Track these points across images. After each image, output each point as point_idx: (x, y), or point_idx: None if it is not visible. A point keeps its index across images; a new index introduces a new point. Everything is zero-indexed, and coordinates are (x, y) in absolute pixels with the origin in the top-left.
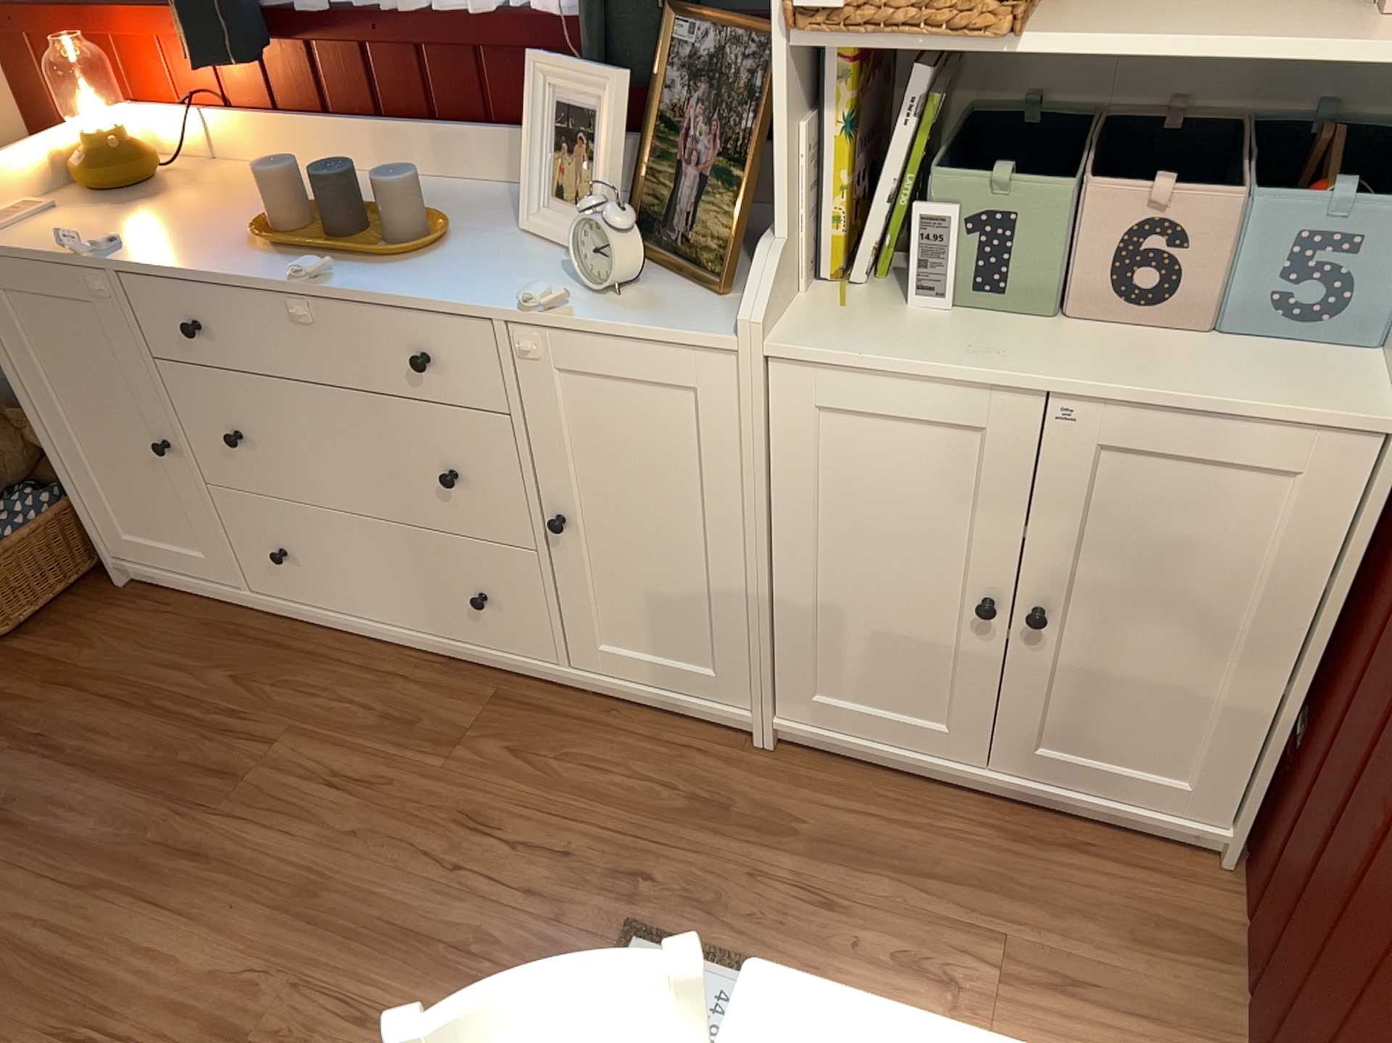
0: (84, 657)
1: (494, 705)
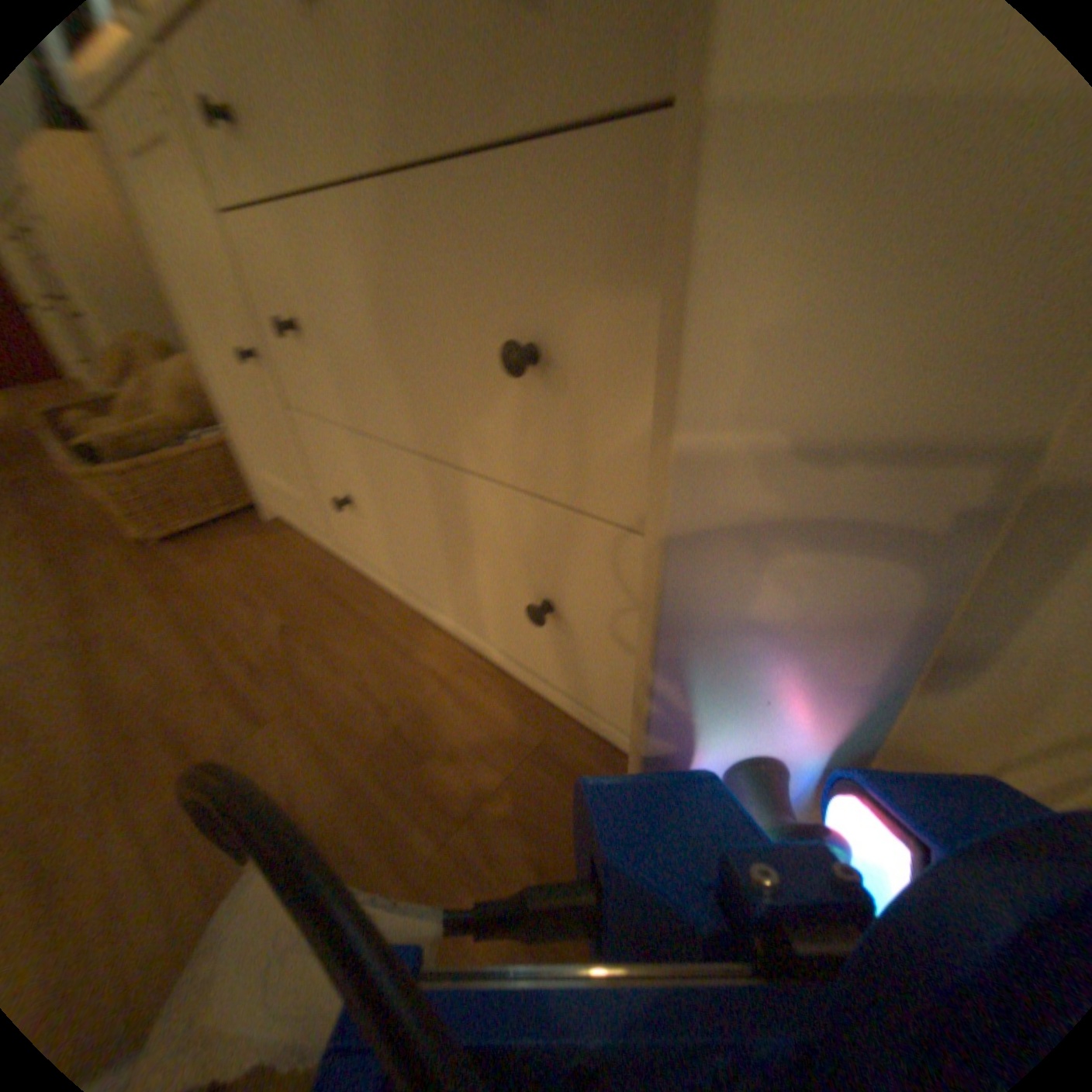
0: (177, 575)
1: (531, 775)
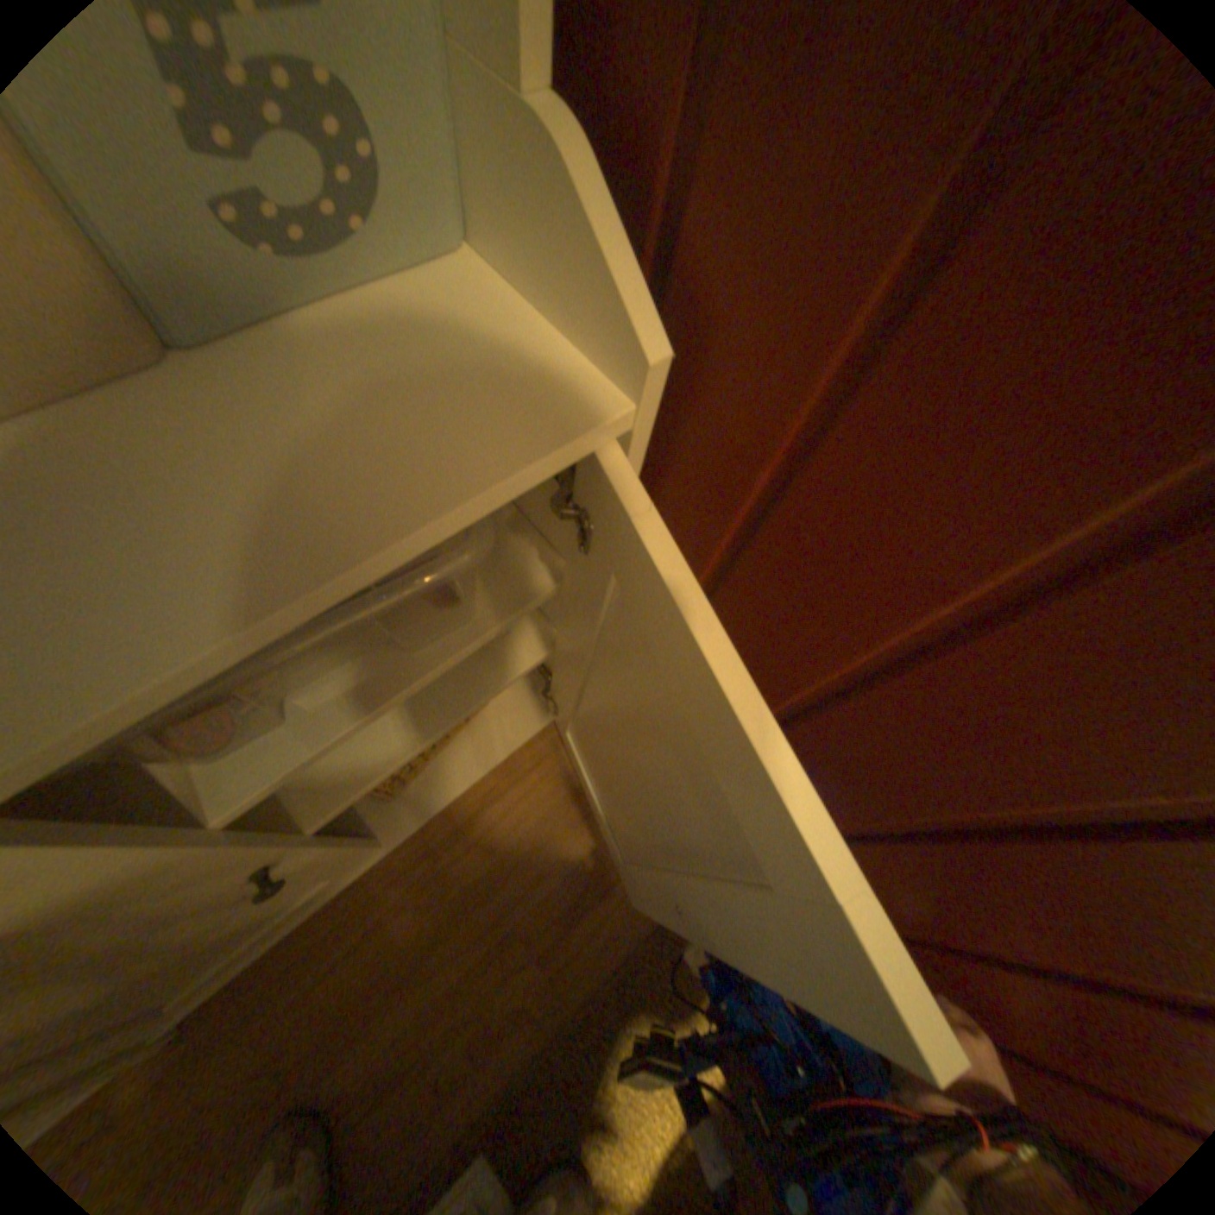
0: None
1: None
